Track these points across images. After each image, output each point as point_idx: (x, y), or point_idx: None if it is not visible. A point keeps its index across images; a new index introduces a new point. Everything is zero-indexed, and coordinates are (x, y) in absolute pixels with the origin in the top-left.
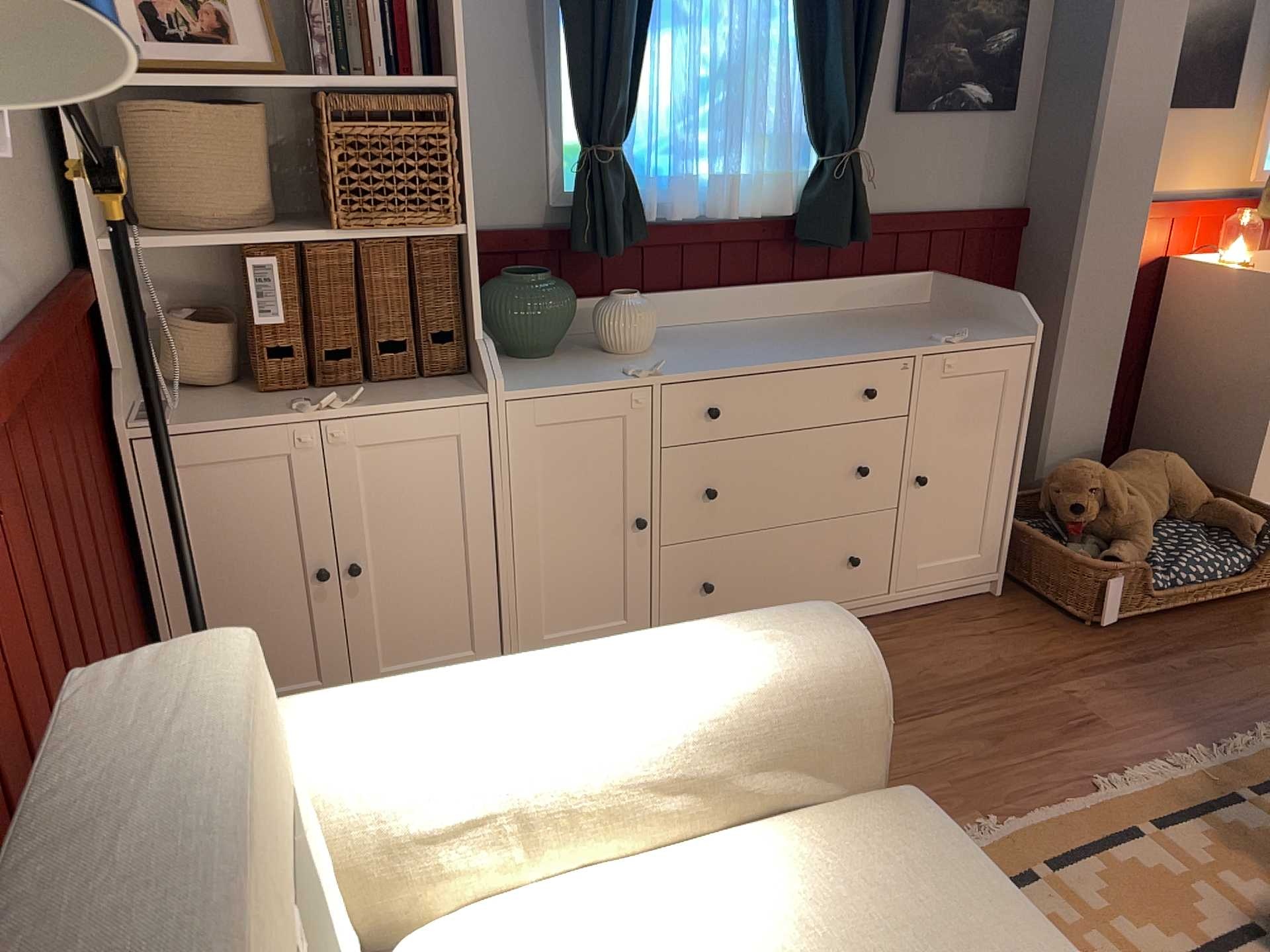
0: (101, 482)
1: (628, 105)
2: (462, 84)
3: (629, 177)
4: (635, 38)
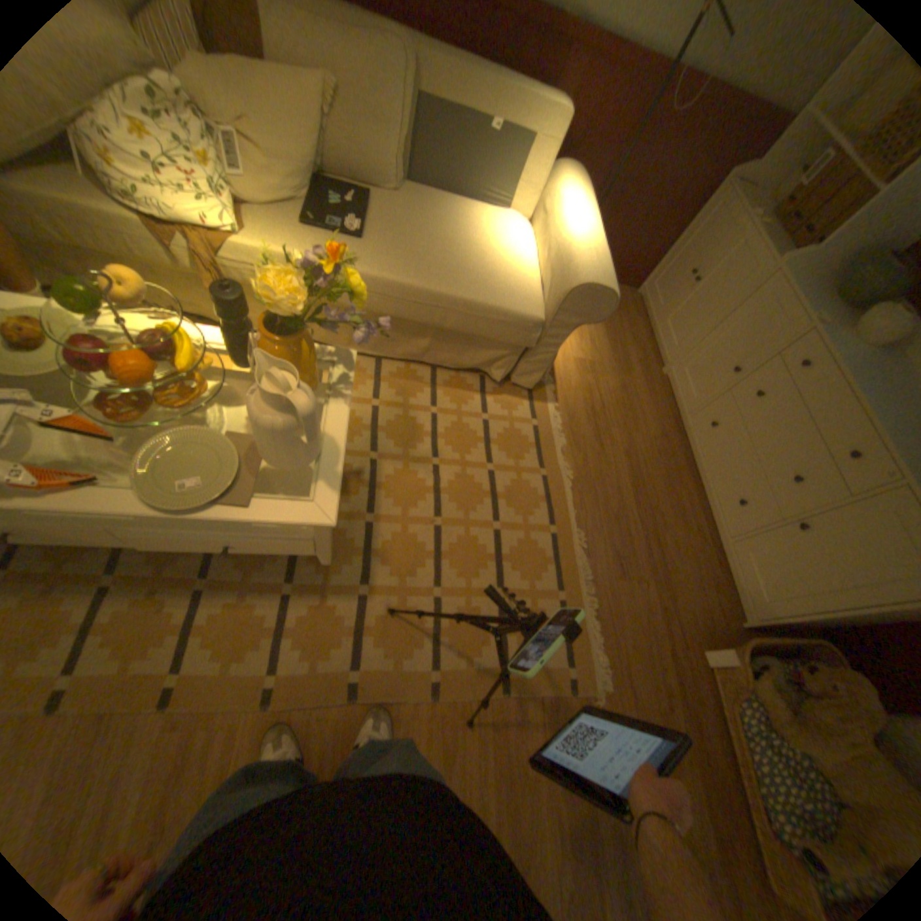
0: (702, 178)
1: None
2: None
3: None
4: None
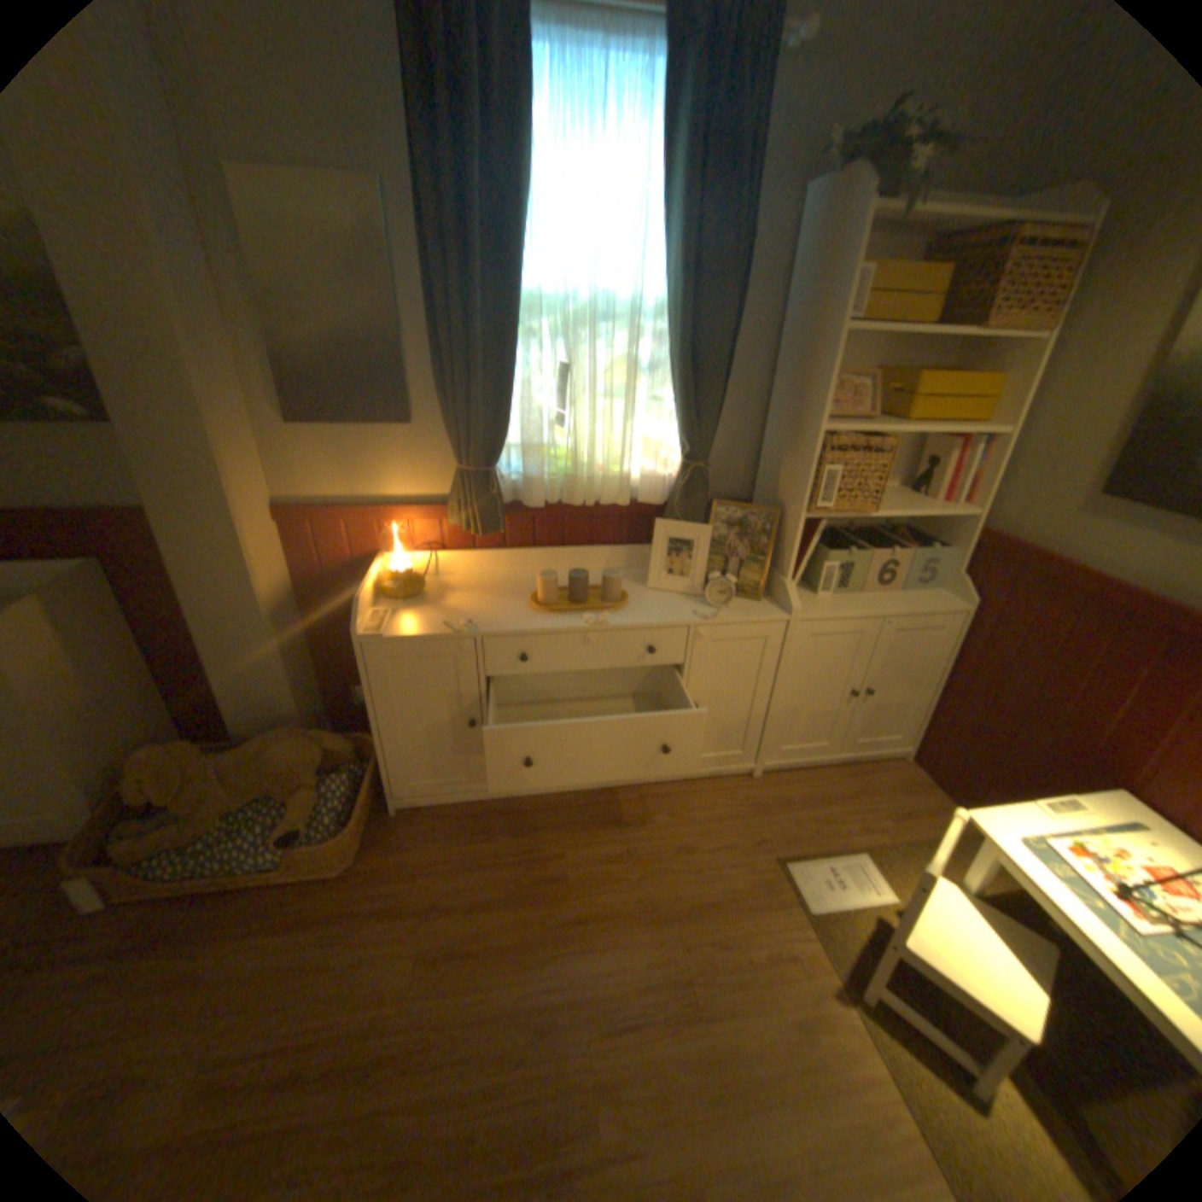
0: None
1: None
2: None
3: None
4: None
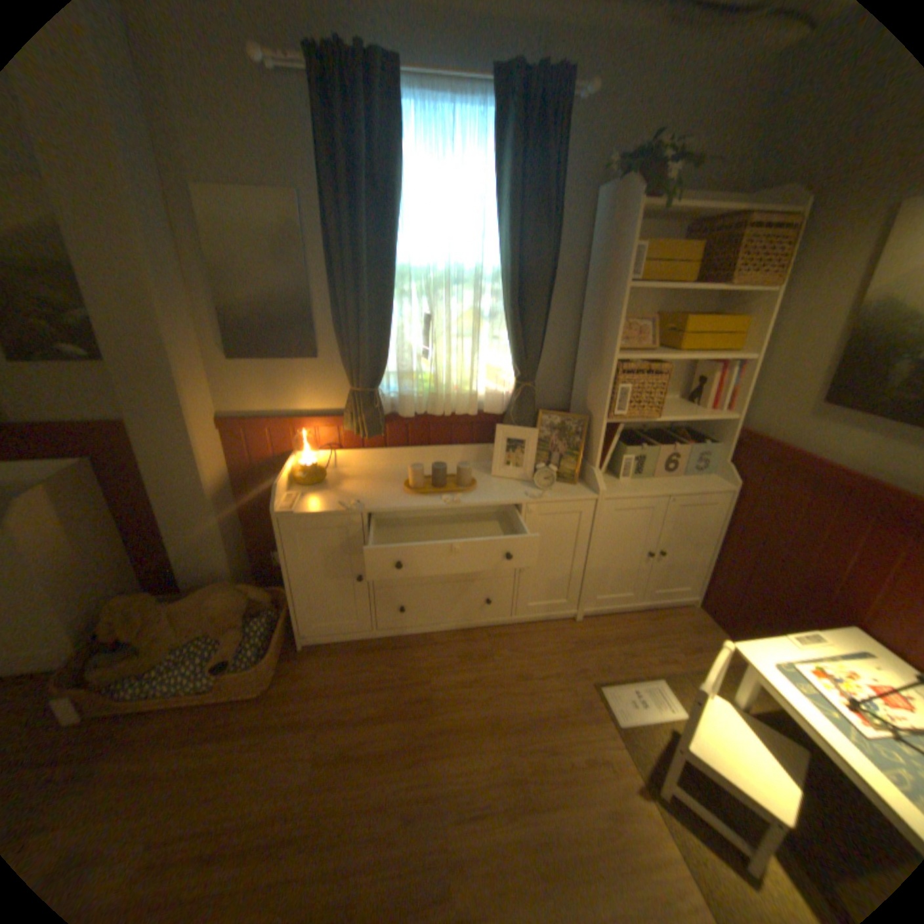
0: None
1: None
2: None
3: None
4: None
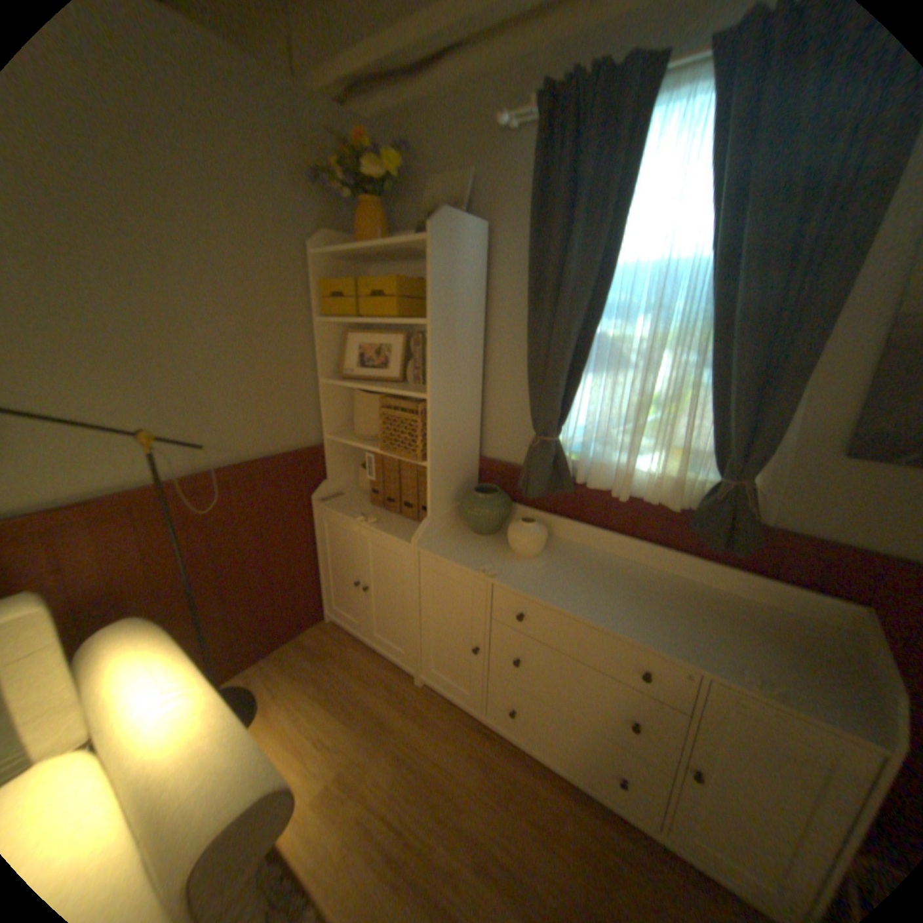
0: (290, 517)
1: (558, 414)
2: (431, 397)
3: (561, 455)
4: (564, 377)
